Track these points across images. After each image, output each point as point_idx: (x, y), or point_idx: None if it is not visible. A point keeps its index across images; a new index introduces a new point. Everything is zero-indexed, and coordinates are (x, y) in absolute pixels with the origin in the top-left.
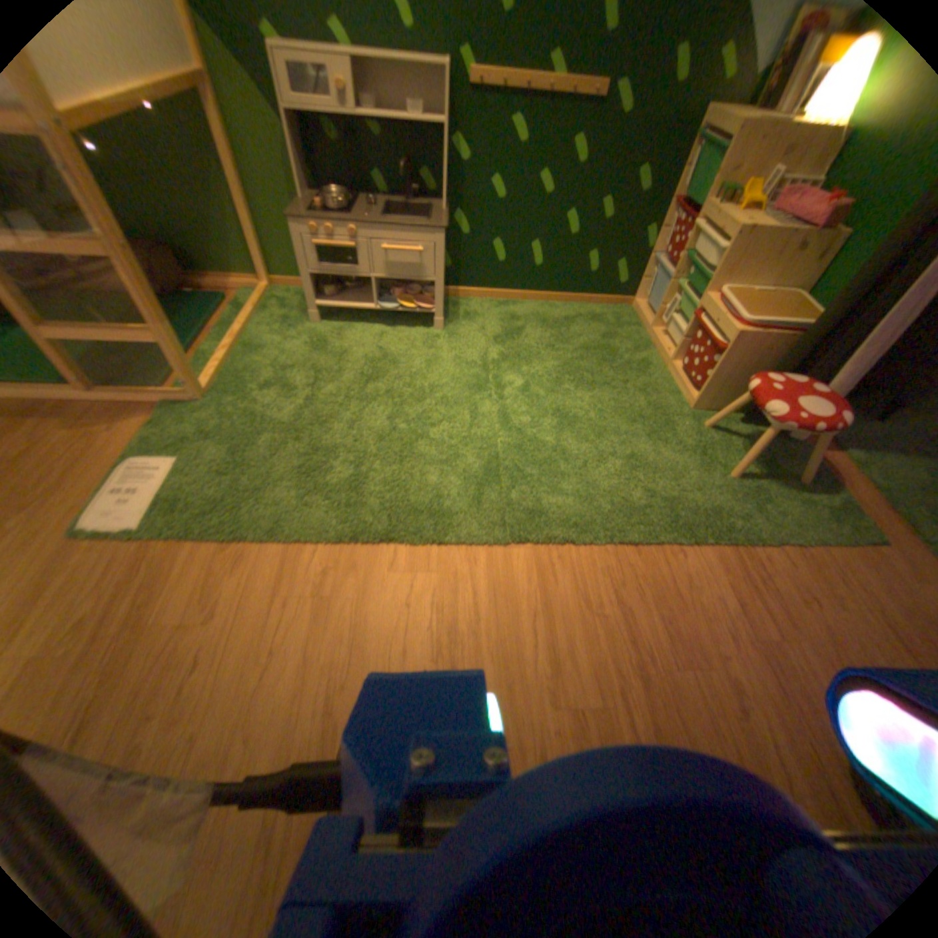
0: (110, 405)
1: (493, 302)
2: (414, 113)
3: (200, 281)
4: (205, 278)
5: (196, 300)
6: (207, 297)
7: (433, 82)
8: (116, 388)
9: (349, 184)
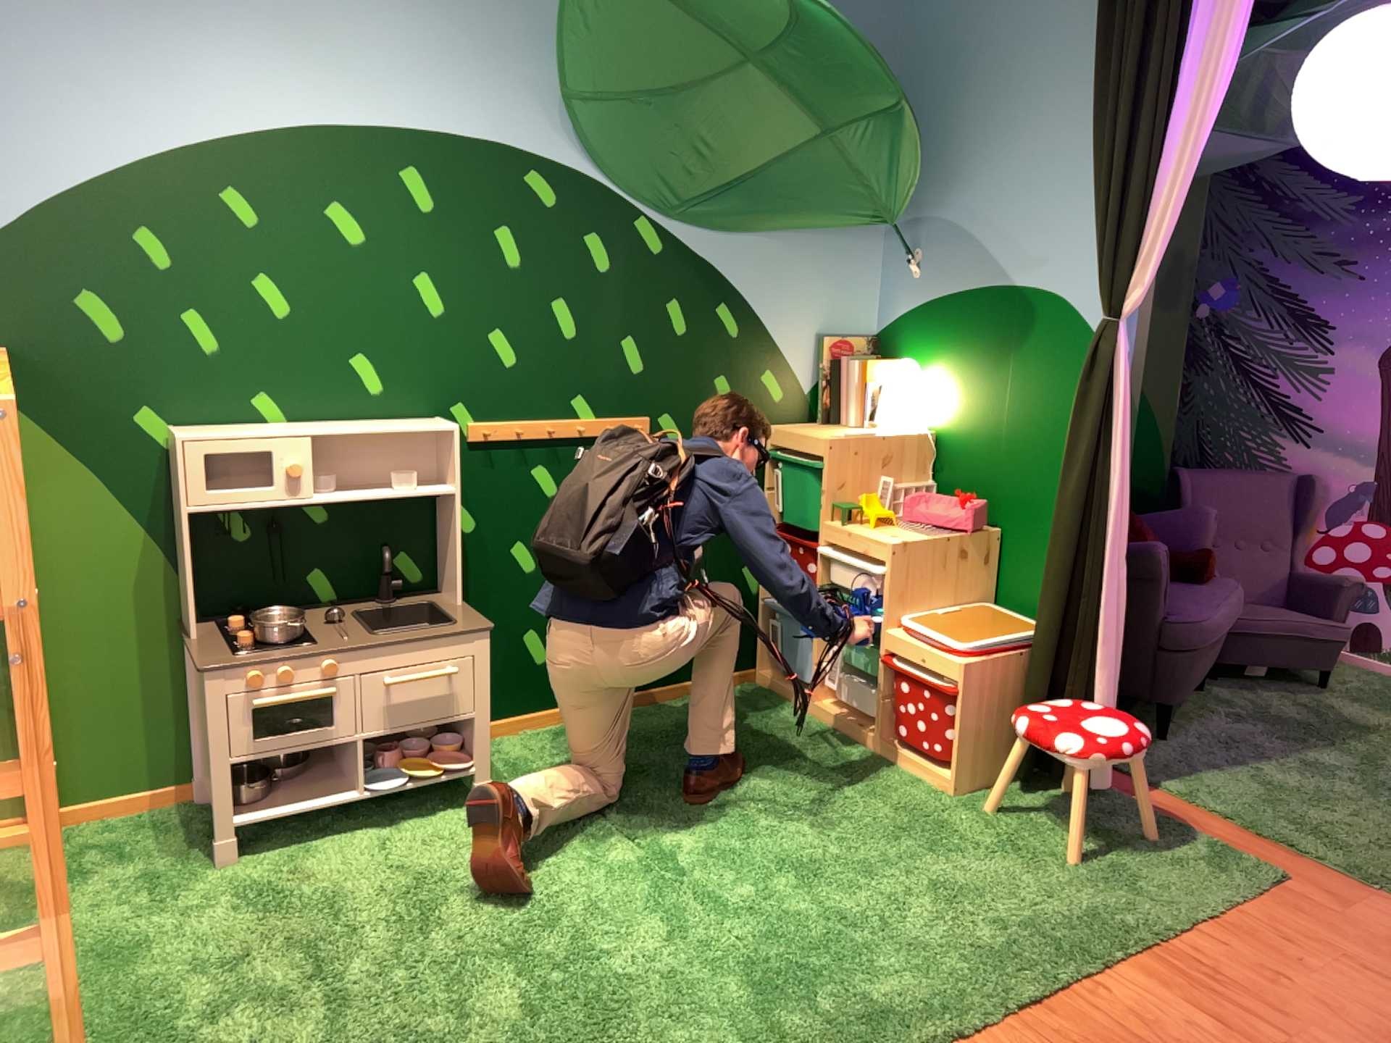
0: None
1: (547, 732)
2: (409, 489)
3: None
4: None
5: None
6: None
7: (425, 450)
8: None
9: (278, 600)
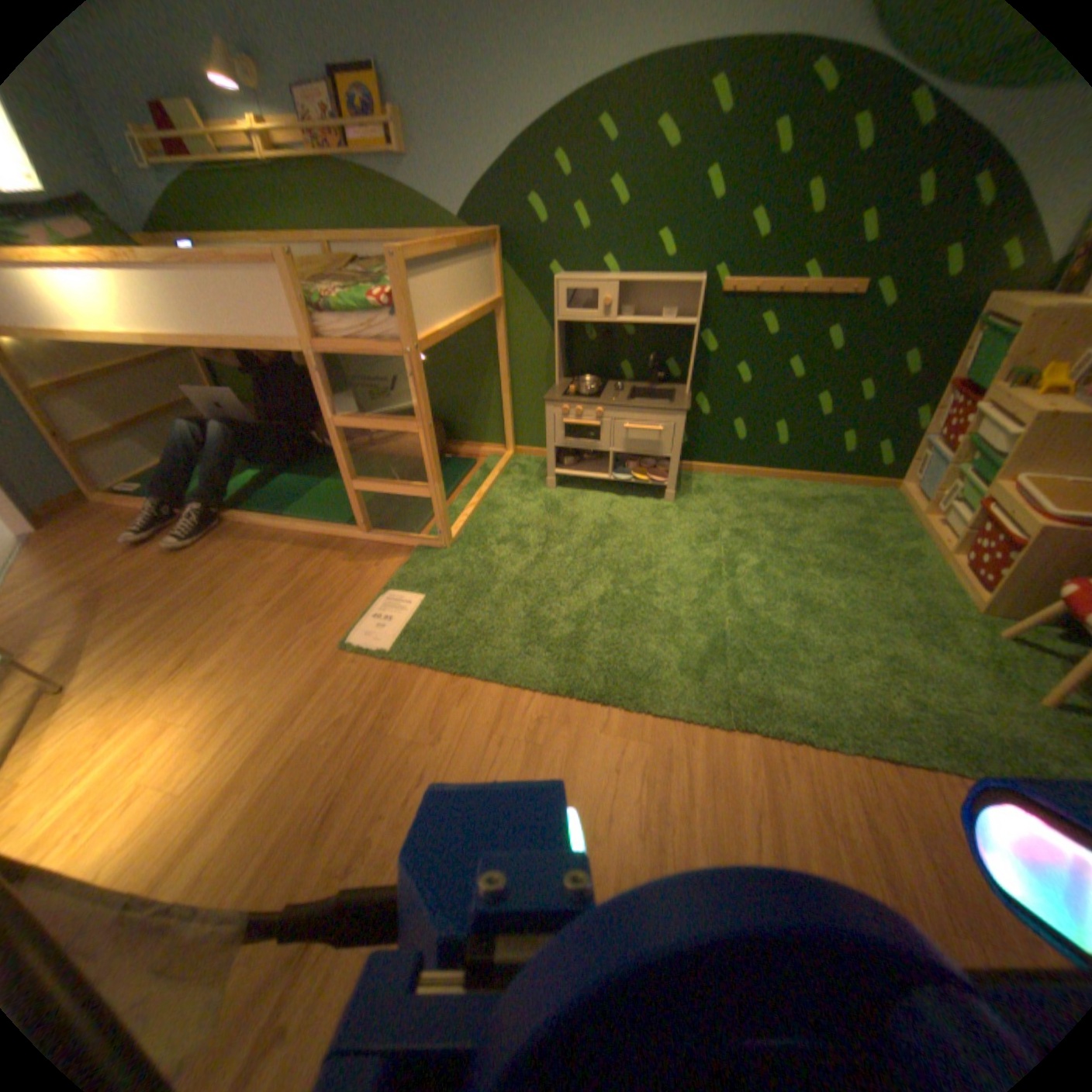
0: (378, 546)
1: (728, 478)
2: (666, 318)
3: (457, 449)
4: (461, 447)
5: (452, 465)
6: (461, 463)
7: (687, 293)
8: (385, 533)
9: (599, 373)
